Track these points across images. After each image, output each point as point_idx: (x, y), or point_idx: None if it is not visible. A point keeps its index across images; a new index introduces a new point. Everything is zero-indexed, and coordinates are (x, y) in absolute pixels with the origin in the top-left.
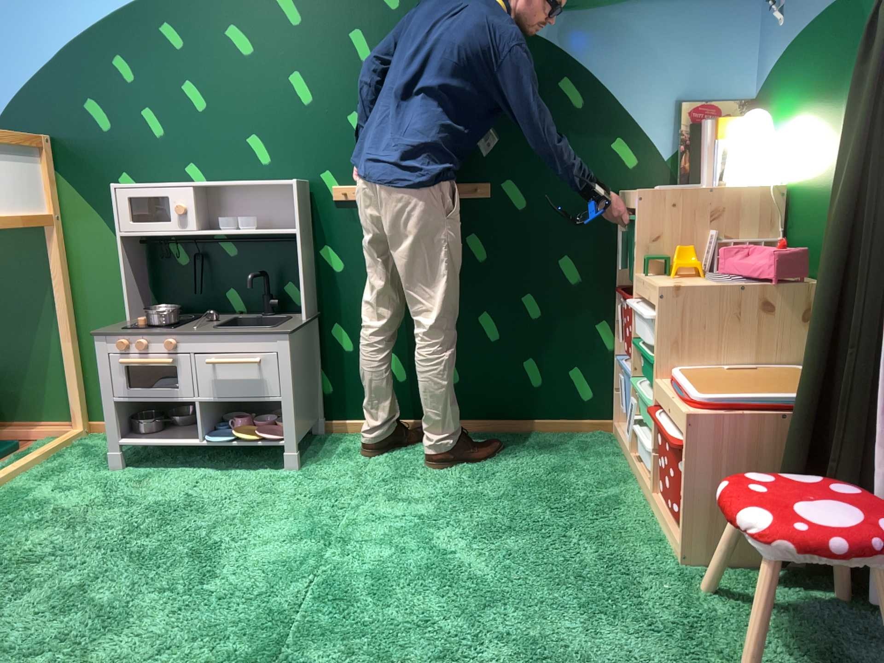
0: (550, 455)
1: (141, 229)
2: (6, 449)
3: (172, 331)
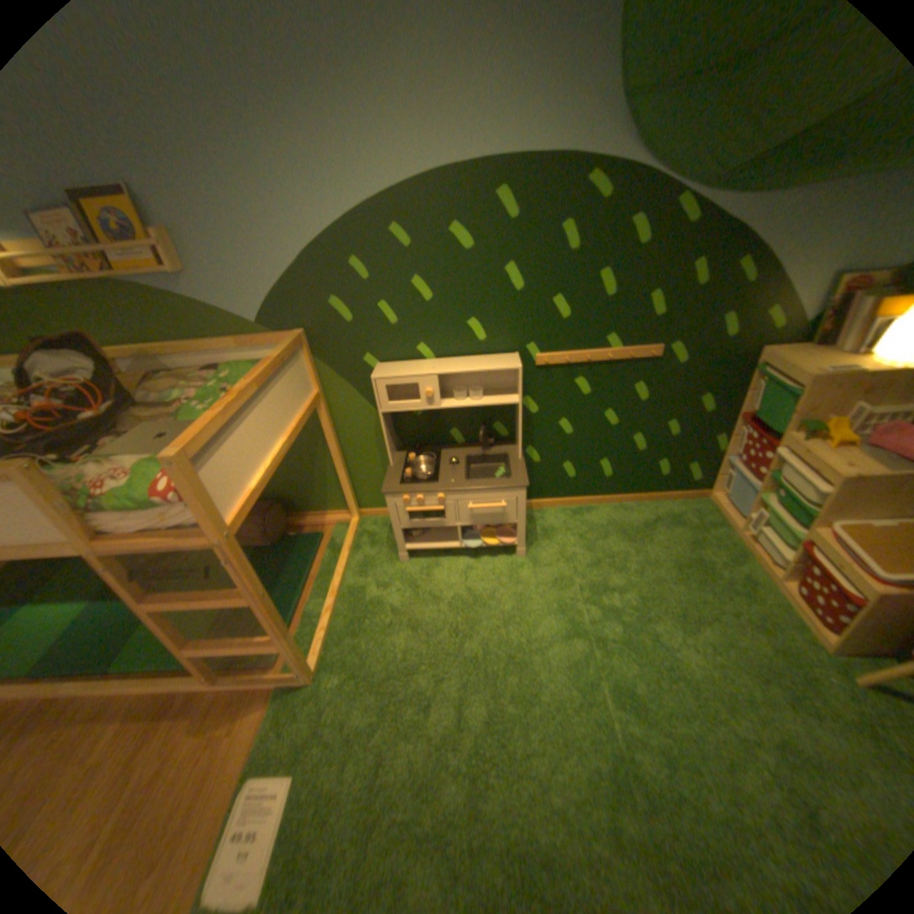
0: (681, 528)
1: (397, 408)
2: (317, 541)
3: (440, 488)
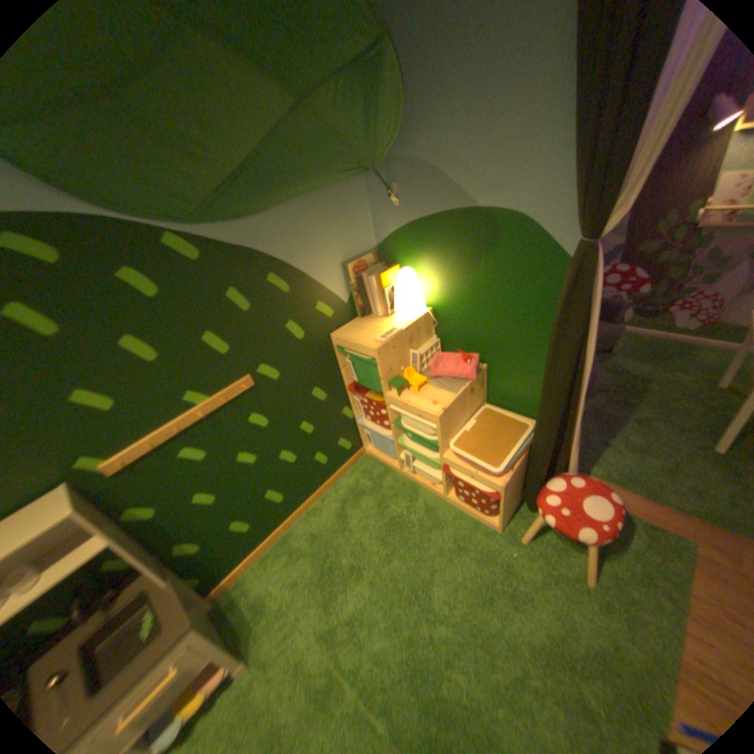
0: (363, 497)
1: None
2: None
3: None
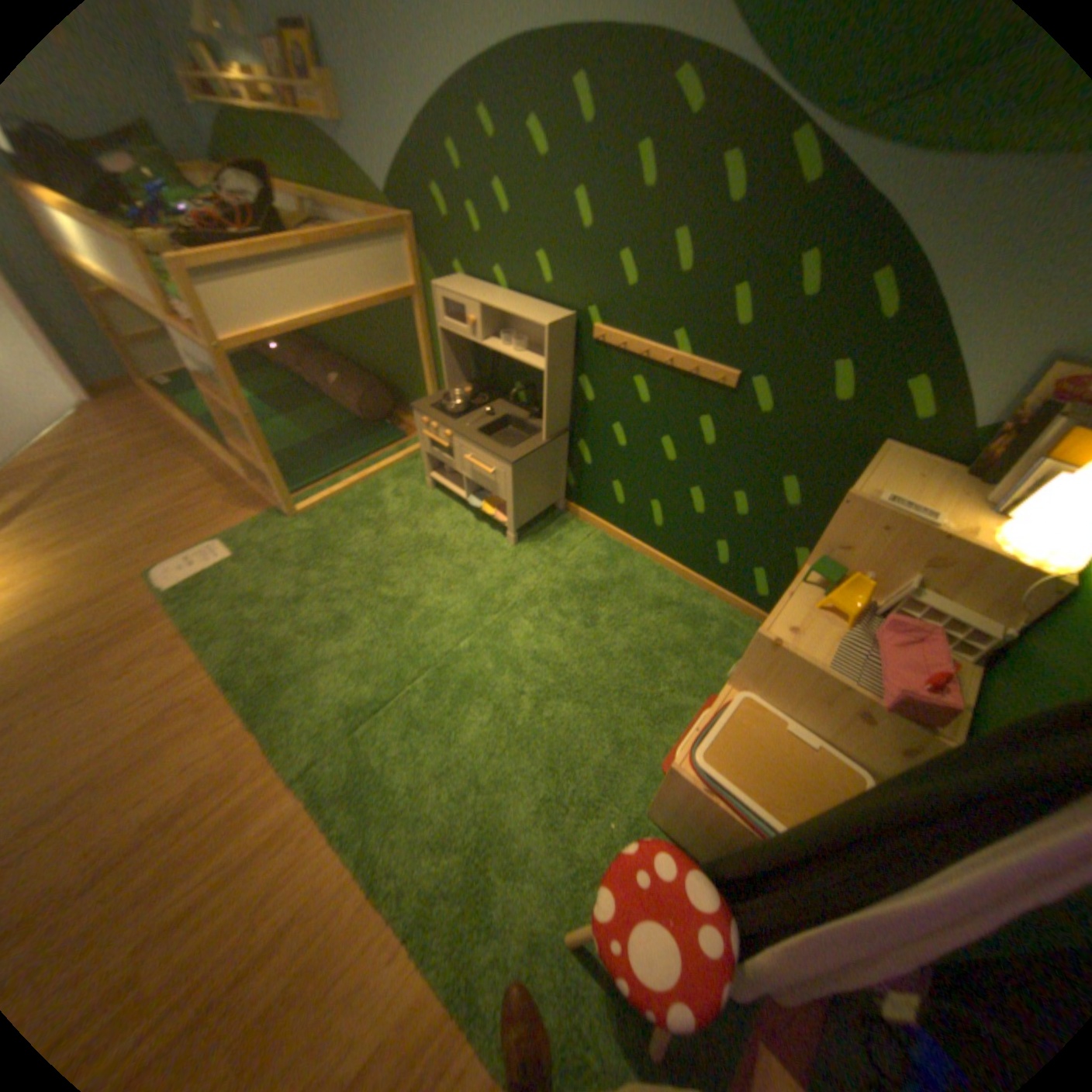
0: (689, 629)
1: (451, 328)
2: (398, 439)
3: (451, 426)
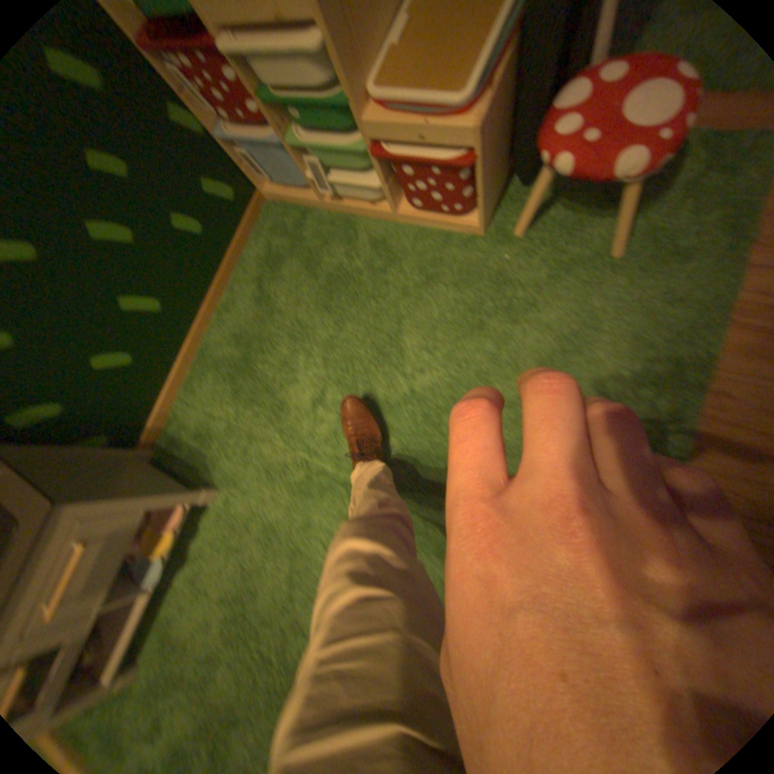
0: (284, 260)
1: None
2: None
3: None
